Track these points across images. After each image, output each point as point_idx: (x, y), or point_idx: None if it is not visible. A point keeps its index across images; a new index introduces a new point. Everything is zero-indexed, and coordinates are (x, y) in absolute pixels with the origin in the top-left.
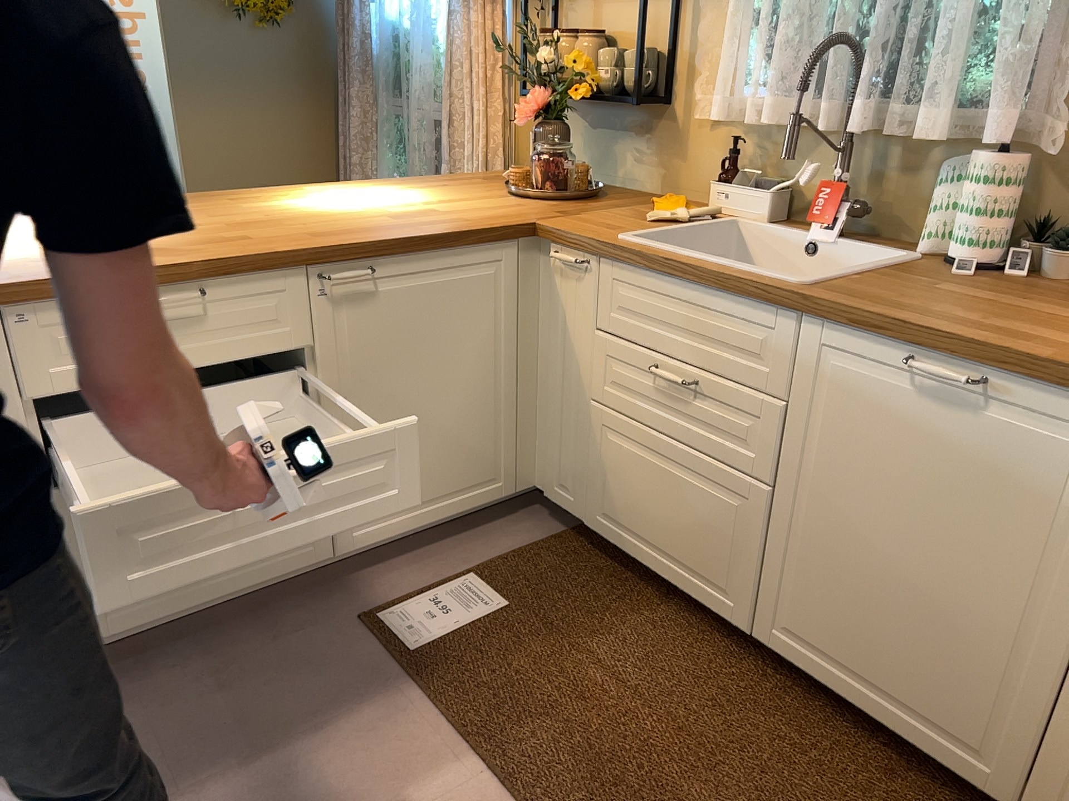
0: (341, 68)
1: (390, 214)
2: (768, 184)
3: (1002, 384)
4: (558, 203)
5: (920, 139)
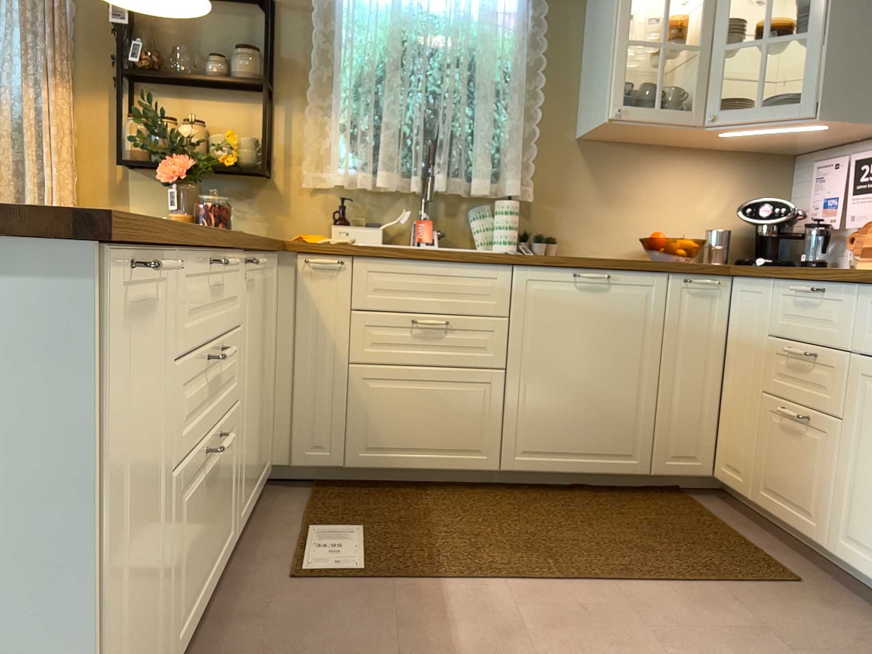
0: None
1: None
2: (375, 223)
3: (615, 275)
4: None
5: (479, 191)
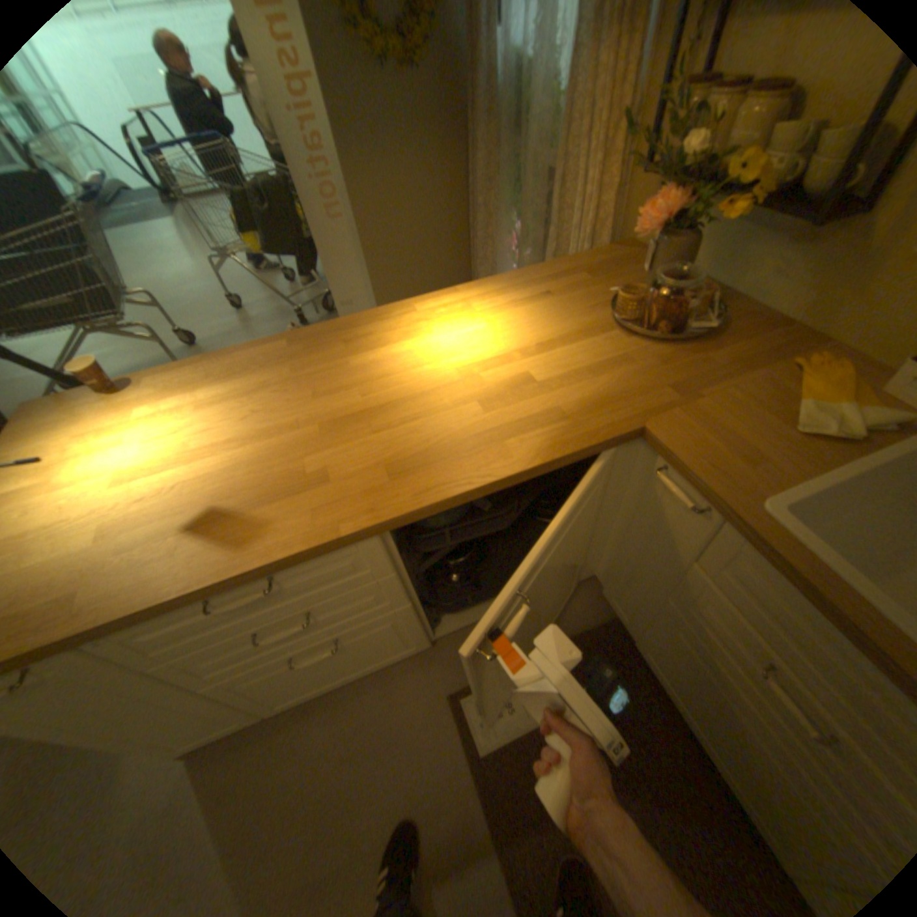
0: (468, 104)
1: (481, 391)
2: None
3: None
4: (672, 349)
5: None
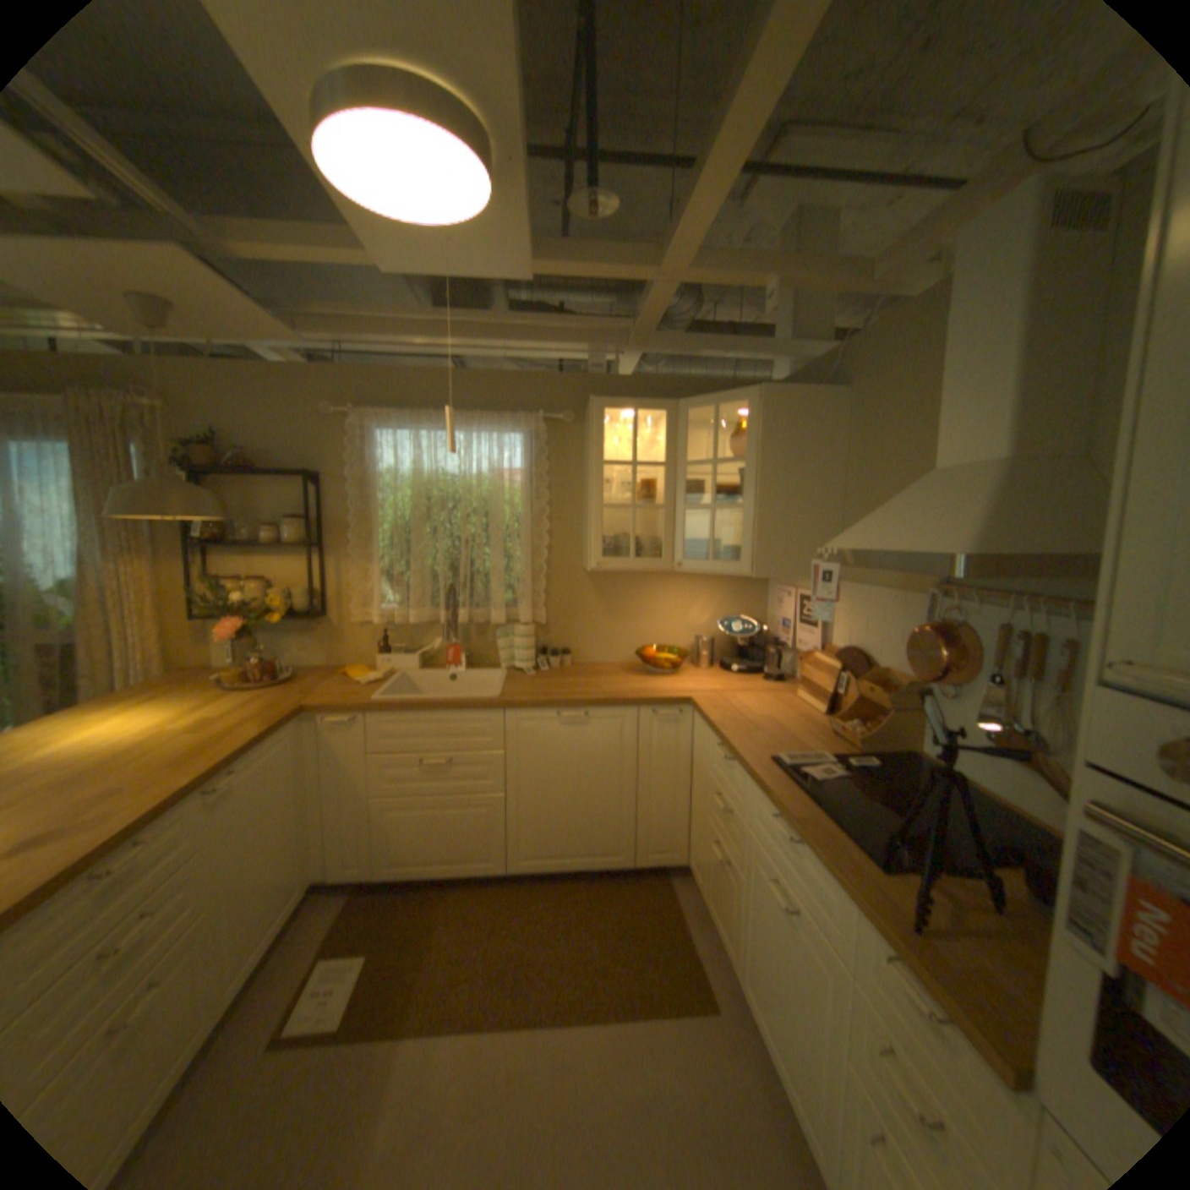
0: None
1: (182, 730)
2: (414, 650)
3: (592, 711)
4: (280, 687)
5: (496, 622)
